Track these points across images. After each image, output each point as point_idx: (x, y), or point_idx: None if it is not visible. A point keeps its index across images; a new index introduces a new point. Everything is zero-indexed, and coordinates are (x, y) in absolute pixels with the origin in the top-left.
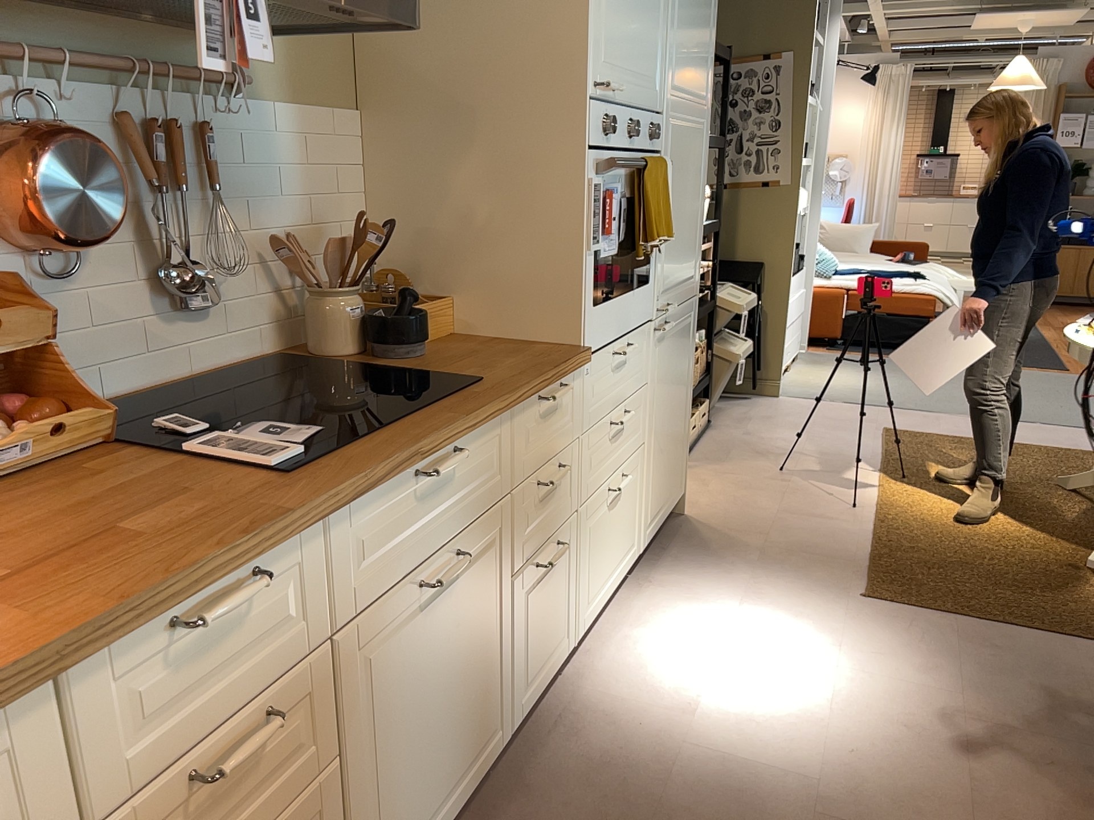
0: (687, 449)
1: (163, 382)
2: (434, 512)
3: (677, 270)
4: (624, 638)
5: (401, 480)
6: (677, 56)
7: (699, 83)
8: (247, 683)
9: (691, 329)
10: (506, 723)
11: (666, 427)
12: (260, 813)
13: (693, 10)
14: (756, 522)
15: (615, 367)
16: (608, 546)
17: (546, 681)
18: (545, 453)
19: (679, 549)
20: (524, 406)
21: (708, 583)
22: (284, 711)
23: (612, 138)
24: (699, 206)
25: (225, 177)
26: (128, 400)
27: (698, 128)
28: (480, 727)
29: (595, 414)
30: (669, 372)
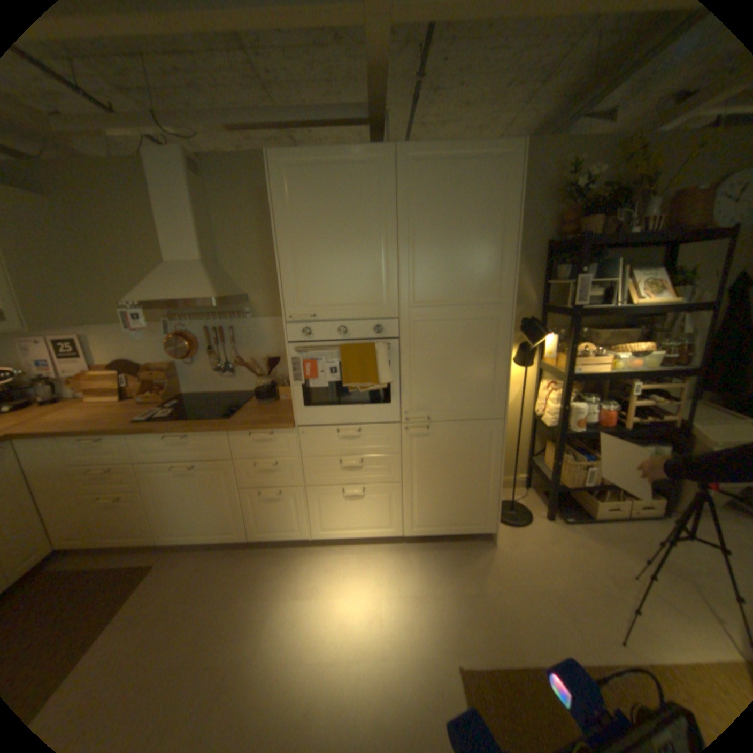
0: (500, 510)
1: (218, 392)
2: (177, 451)
3: (448, 400)
4: (345, 560)
5: (156, 437)
6: (420, 281)
7: (478, 289)
8: (101, 462)
9: (491, 438)
10: (246, 538)
11: (441, 484)
12: (110, 491)
13: (451, 249)
14: (522, 585)
15: (341, 437)
16: (348, 515)
17: (280, 541)
18: (260, 455)
19: (450, 555)
20: (235, 434)
21: (418, 578)
22: (107, 472)
23: (314, 335)
24: (496, 363)
25: (238, 340)
26: (207, 394)
27: (484, 316)
28: (219, 527)
29: (317, 452)
30: (441, 455)
